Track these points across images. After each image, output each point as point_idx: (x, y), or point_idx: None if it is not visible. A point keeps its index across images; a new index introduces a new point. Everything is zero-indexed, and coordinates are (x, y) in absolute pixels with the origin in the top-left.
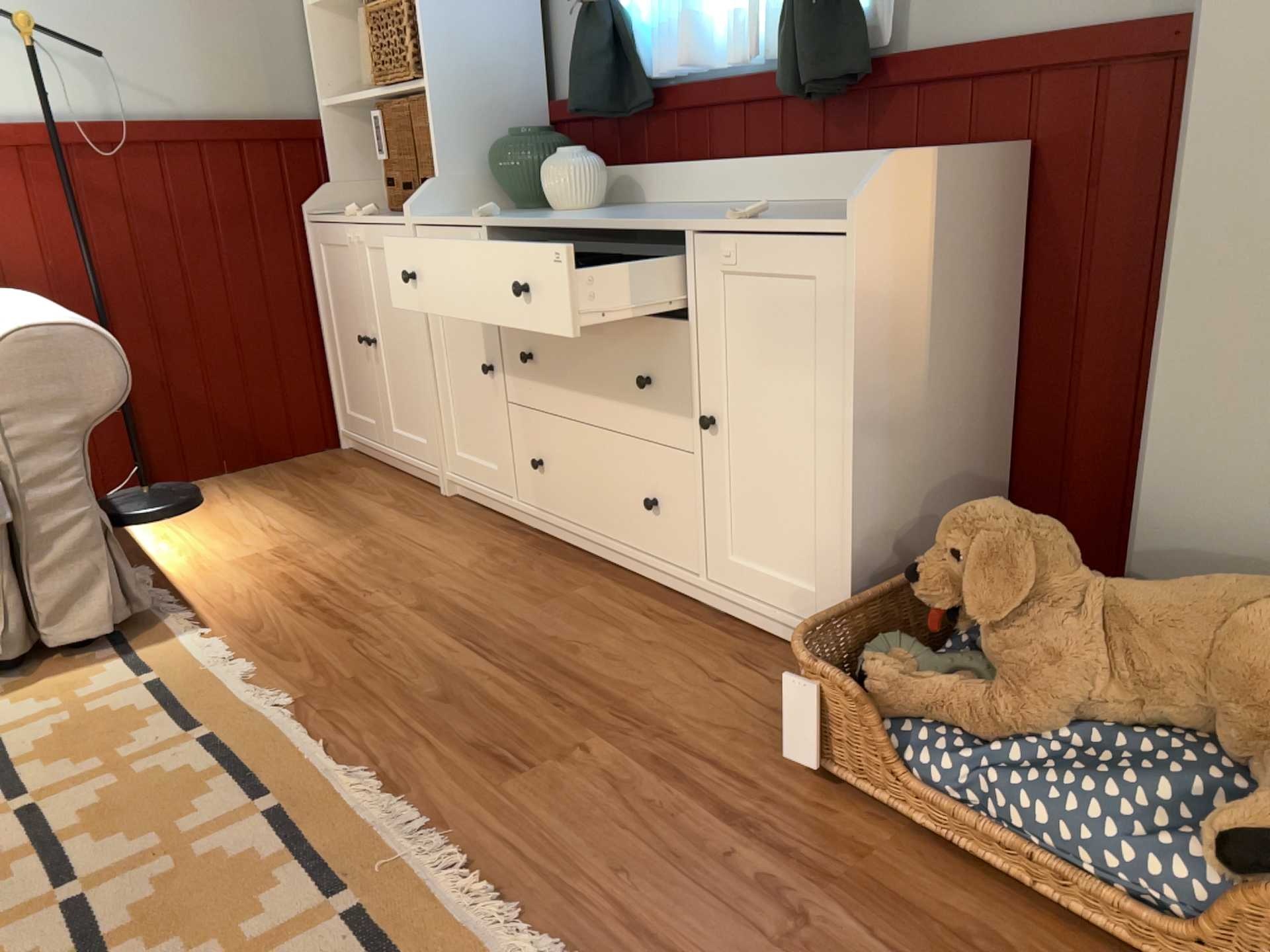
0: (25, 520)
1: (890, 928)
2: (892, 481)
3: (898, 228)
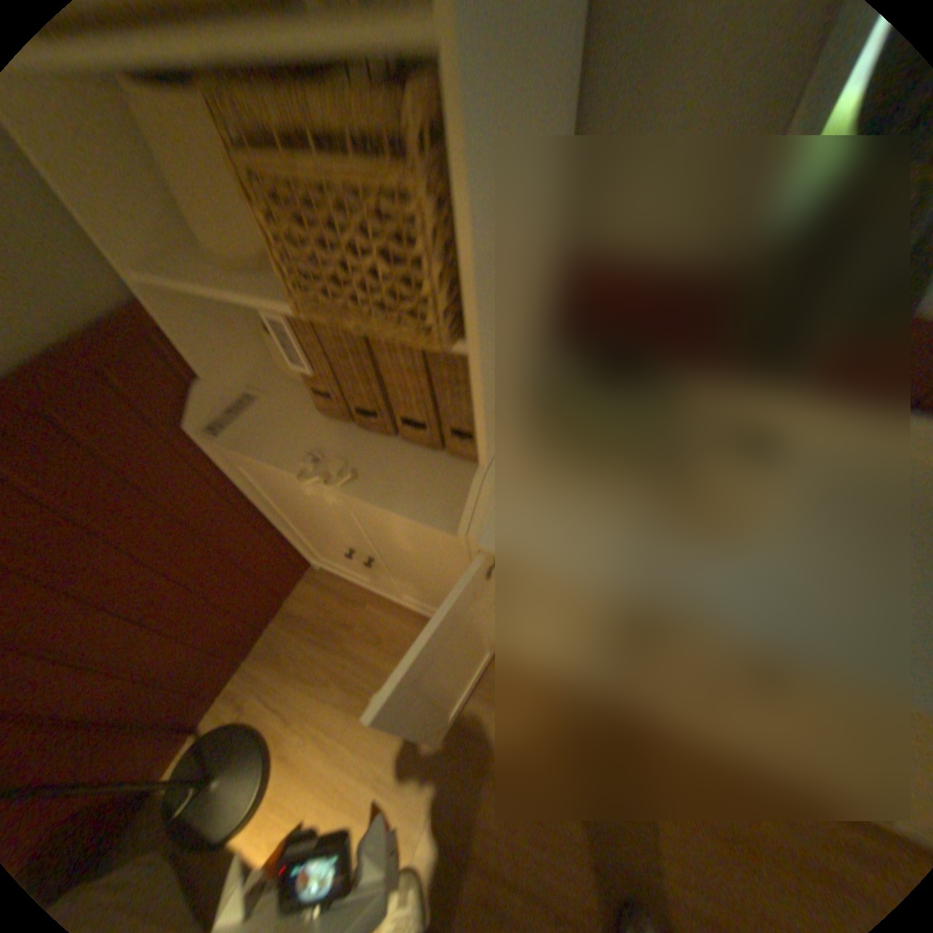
0: None
1: None
2: None
3: None
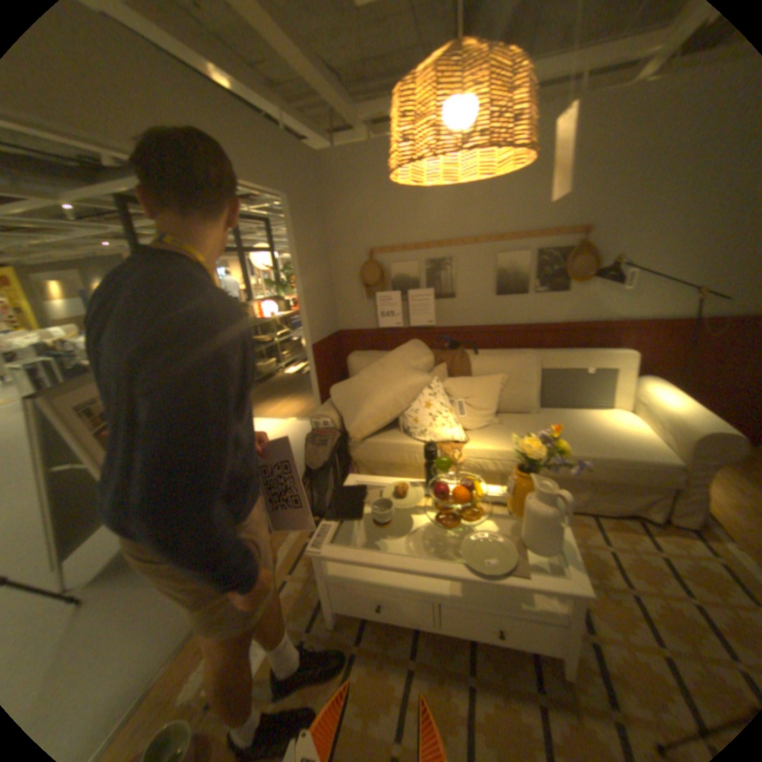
0: (685, 488)
1: None
2: None
3: None
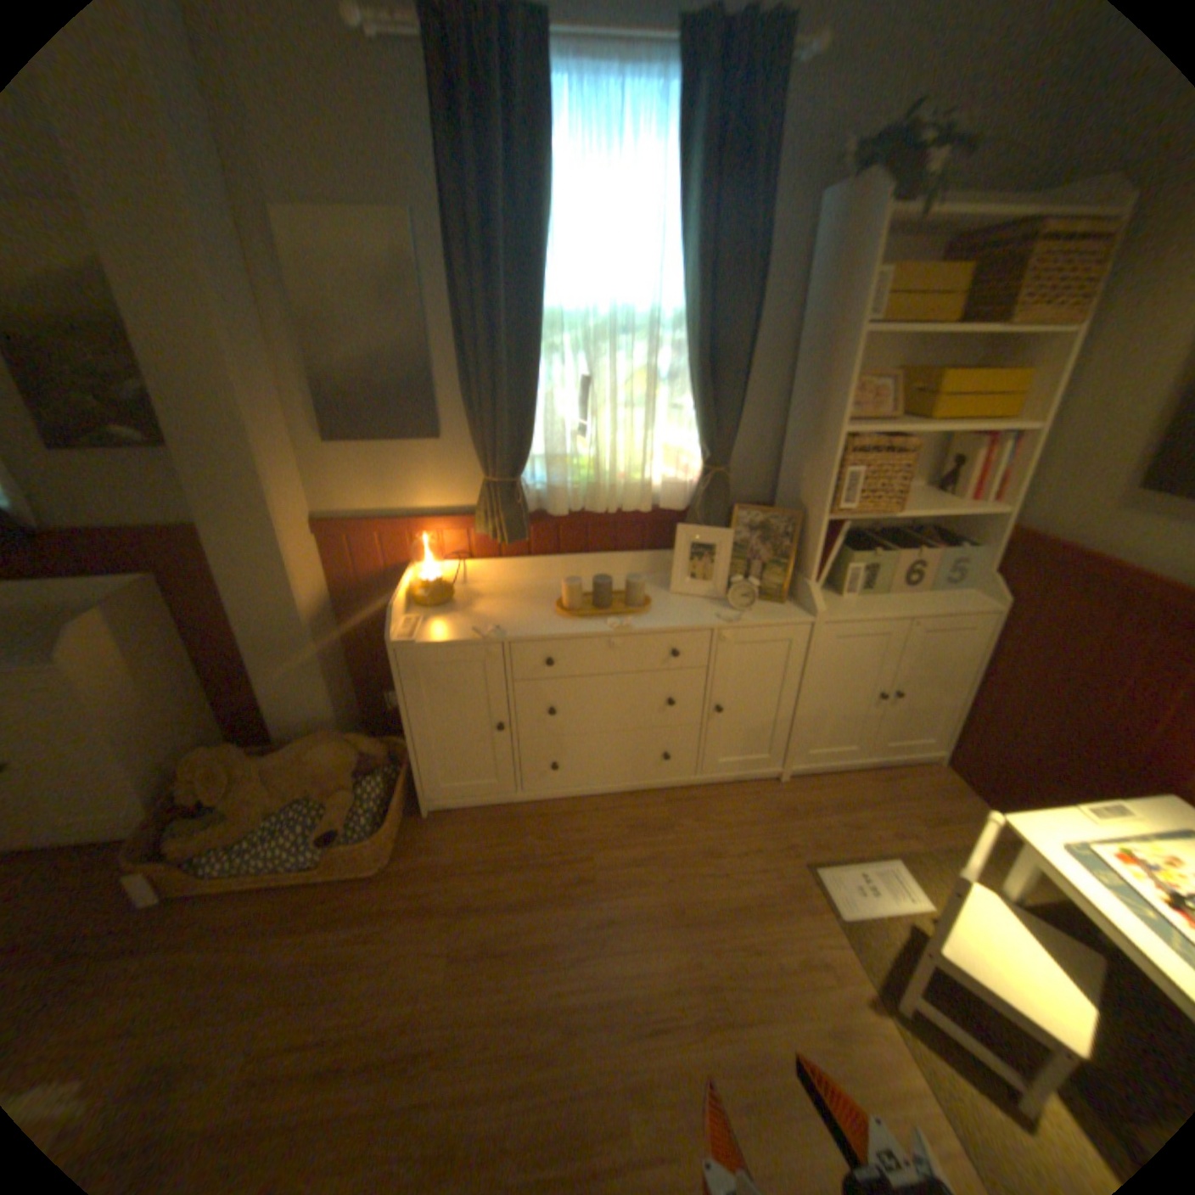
0: None
1: (216, 944)
2: (145, 751)
3: (93, 651)
